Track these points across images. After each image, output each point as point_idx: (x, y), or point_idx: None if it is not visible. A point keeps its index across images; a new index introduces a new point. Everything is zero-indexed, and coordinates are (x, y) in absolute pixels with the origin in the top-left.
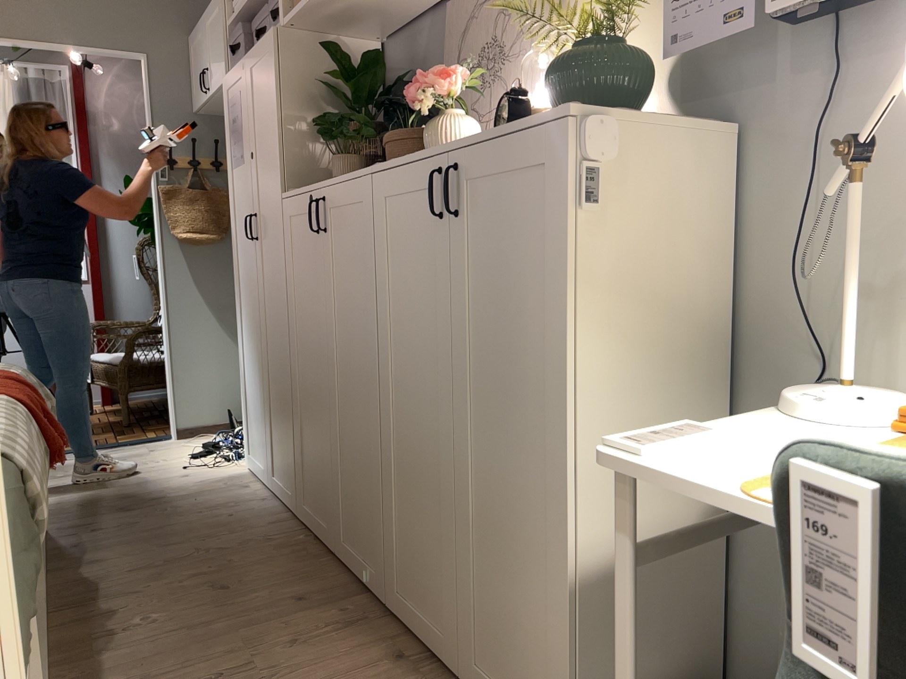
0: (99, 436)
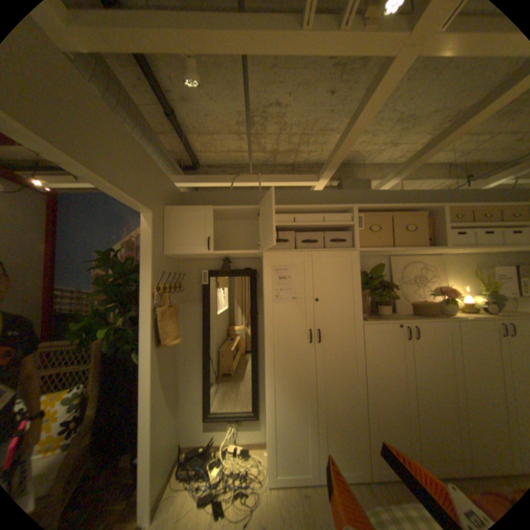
0: None
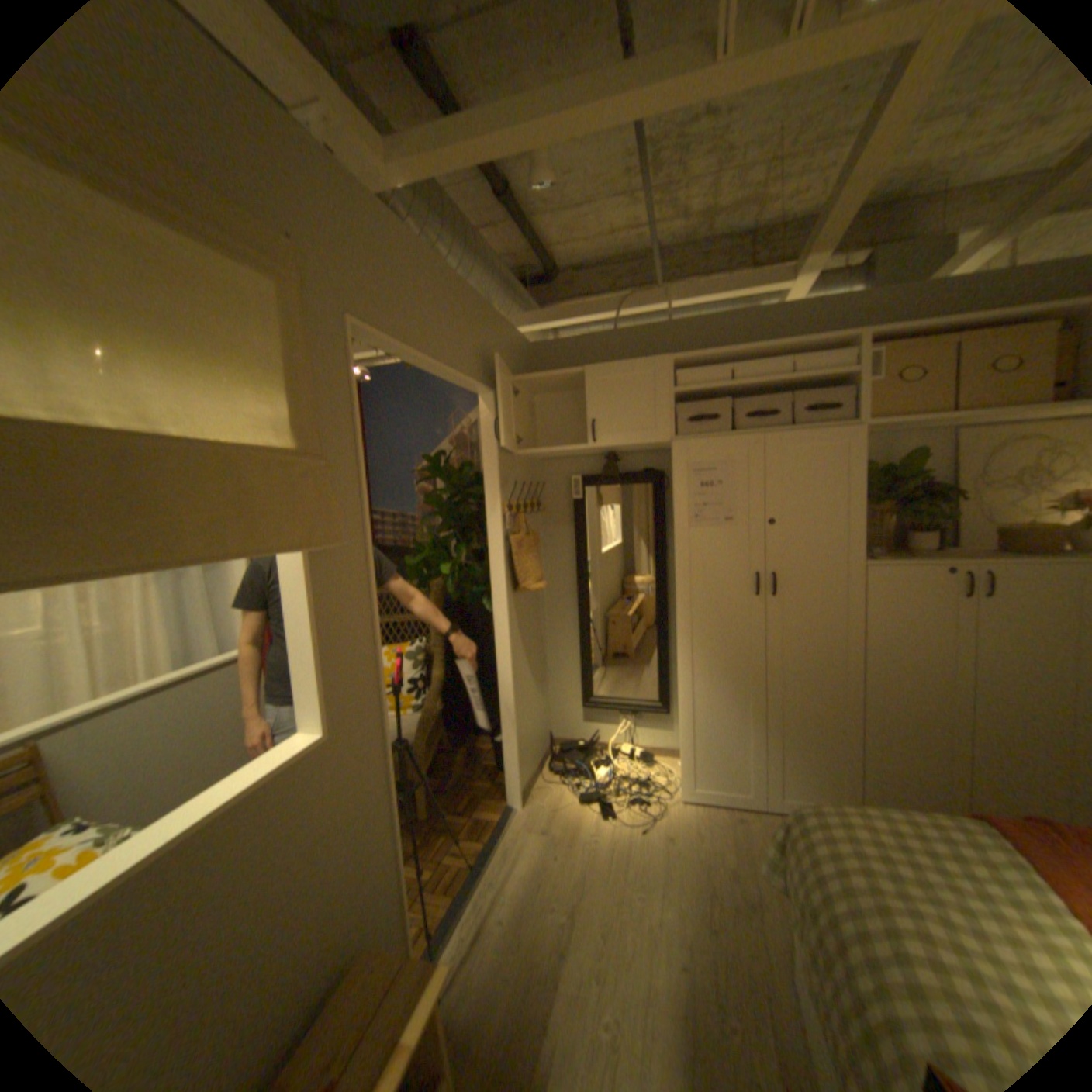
0: (434, 851)
